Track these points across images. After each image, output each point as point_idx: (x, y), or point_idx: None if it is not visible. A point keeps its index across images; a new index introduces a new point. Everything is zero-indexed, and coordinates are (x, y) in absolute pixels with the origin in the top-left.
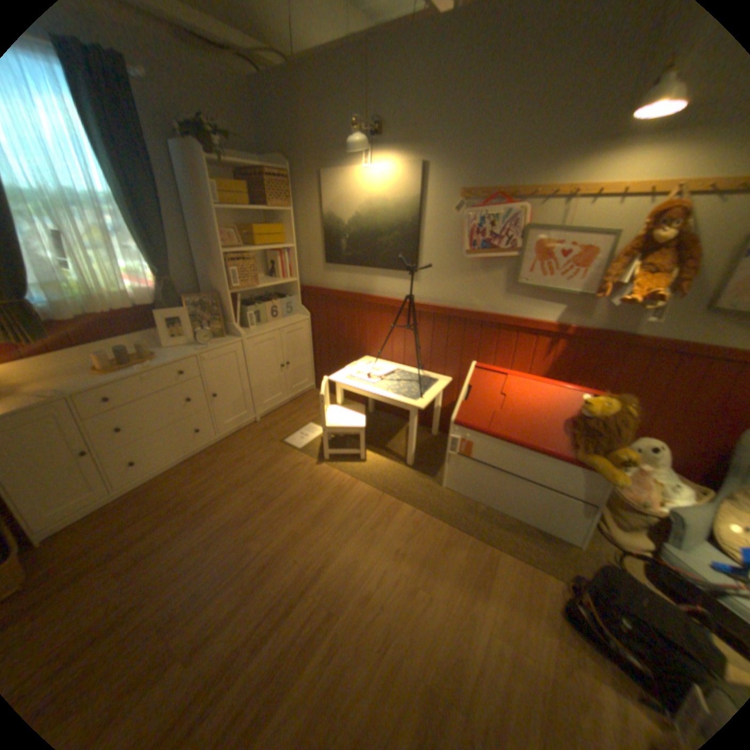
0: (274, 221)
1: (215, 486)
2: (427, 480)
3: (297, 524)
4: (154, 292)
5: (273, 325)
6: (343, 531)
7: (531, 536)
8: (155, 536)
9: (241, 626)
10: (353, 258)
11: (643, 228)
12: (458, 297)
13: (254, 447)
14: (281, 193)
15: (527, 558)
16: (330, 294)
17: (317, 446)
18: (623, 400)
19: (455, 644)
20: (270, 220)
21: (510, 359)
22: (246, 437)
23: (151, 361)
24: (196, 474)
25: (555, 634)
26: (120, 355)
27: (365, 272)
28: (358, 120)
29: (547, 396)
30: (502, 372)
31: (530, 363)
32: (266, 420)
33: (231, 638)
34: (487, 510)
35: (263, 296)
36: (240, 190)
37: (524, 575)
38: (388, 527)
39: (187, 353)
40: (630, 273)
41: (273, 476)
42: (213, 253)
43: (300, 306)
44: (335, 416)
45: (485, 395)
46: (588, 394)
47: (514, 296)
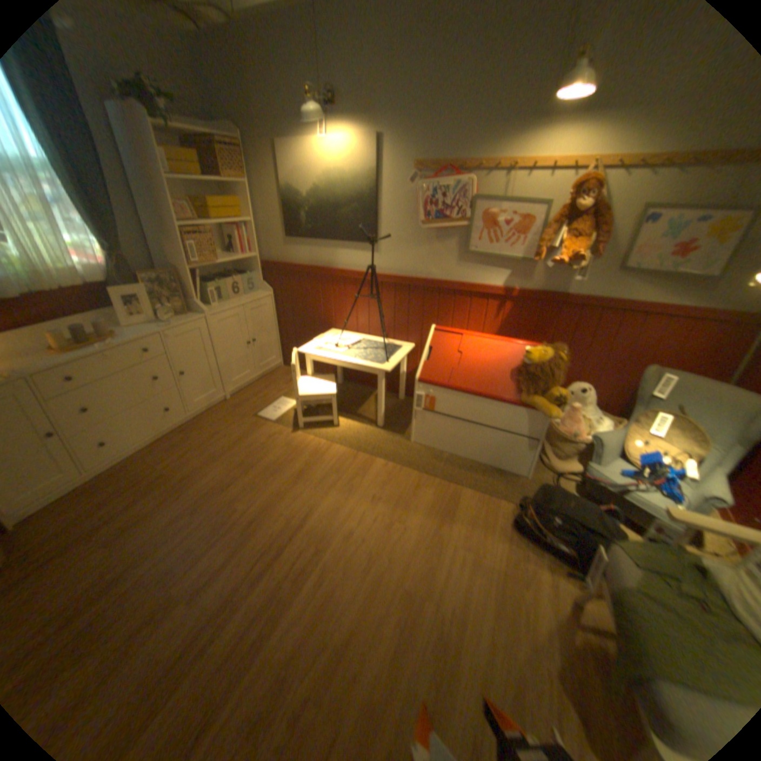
0: (228, 192)
1: (193, 459)
2: (396, 437)
3: (279, 484)
4: (105, 268)
5: (236, 301)
6: (323, 485)
7: (487, 472)
8: (139, 507)
9: (237, 568)
10: (313, 230)
11: (569, 198)
12: (416, 267)
13: (228, 422)
14: (234, 162)
15: (484, 489)
16: (293, 268)
17: (291, 417)
18: (556, 348)
19: (426, 558)
20: (223, 192)
21: (465, 322)
22: (218, 414)
23: (113, 339)
24: (172, 450)
25: (506, 541)
26: (76, 335)
27: (326, 245)
28: (310, 88)
29: (496, 350)
30: (458, 332)
31: (482, 325)
32: (236, 397)
33: (229, 578)
34: (450, 456)
35: (222, 272)
36: (189, 159)
37: (481, 502)
38: (364, 477)
39: (150, 330)
40: (559, 238)
41: (250, 446)
42: (168, 226)
43: (262, 281)
44: (307, 386)
45: (444, 354)
46: (529, 346)
47: (466, 264)
